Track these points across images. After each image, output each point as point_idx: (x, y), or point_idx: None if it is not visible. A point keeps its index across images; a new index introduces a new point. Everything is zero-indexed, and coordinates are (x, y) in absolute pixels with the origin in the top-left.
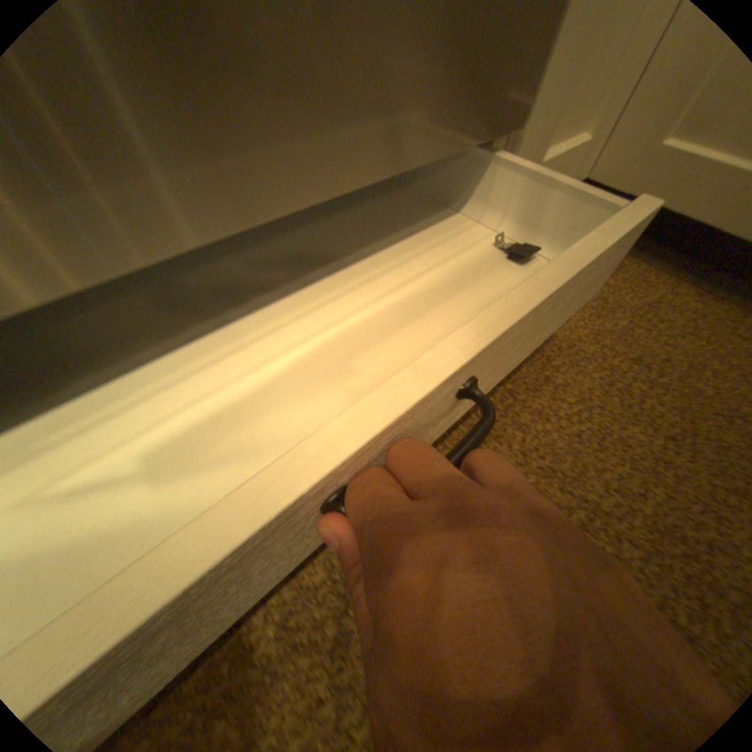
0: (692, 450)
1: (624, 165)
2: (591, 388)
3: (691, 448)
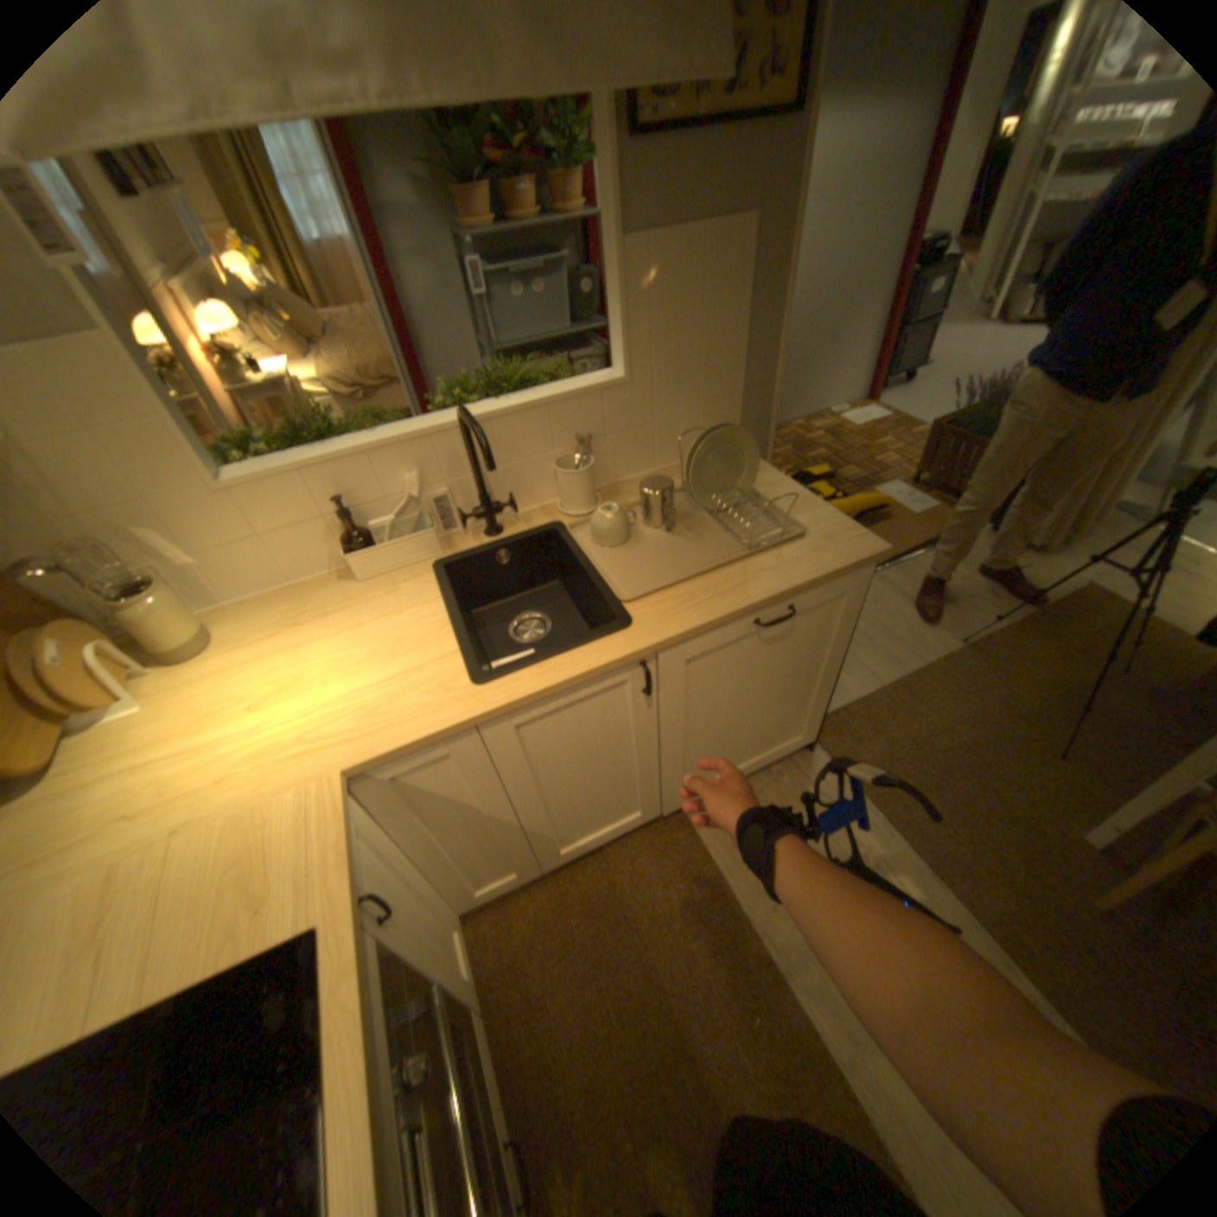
0: (598, 965)
1: (468, 902)
2: (562, 988)
3: (597, 964)
